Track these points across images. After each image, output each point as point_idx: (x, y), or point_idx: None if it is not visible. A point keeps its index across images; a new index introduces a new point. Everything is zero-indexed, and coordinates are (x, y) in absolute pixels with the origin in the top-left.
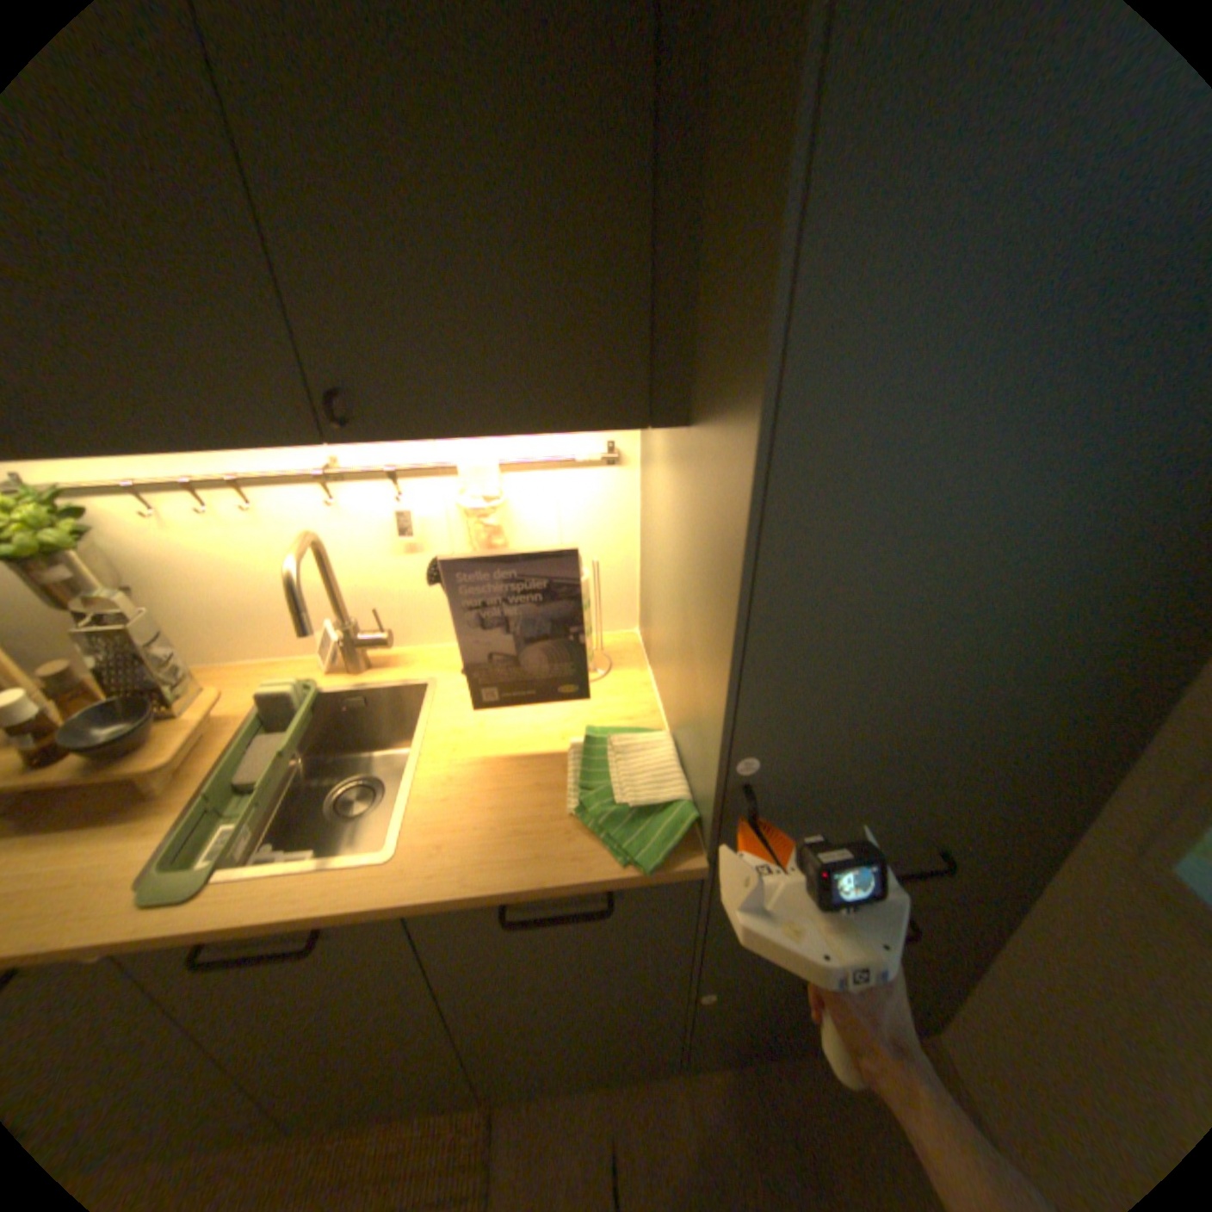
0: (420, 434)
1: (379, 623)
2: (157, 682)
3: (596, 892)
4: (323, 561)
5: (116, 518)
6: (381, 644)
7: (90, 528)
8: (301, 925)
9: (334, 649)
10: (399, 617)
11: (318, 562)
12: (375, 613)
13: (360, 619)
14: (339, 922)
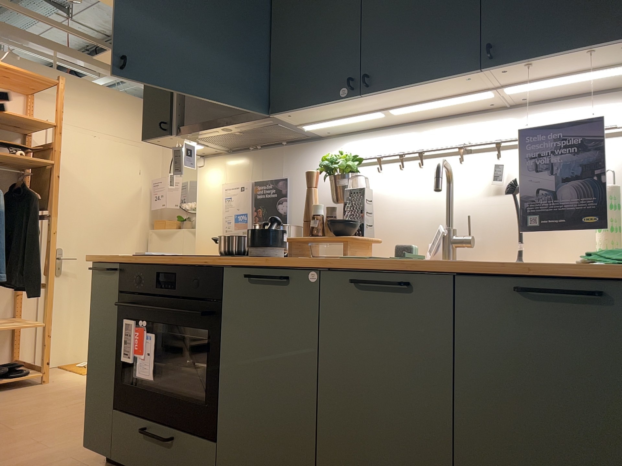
0: (522, 65)
1: (470, 226)
2: (364, 221)
3: (590, 271)
4: (451, 186)
5: (369, 172)
6: (467, 240)
7: (360, 171)
8: (408, 267)
9: (441, 240)
10: (481, 237)
11: (448, 186)
12: (469, 217)
13: (459, 229)
14: (426, 268)
